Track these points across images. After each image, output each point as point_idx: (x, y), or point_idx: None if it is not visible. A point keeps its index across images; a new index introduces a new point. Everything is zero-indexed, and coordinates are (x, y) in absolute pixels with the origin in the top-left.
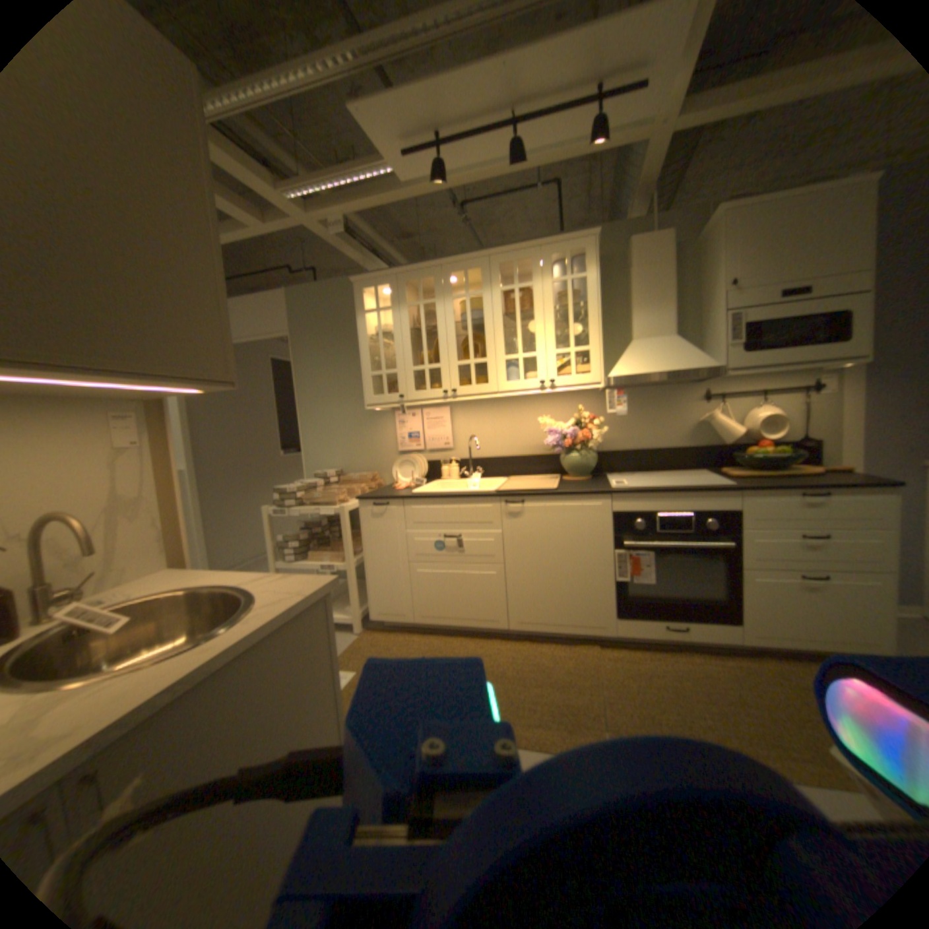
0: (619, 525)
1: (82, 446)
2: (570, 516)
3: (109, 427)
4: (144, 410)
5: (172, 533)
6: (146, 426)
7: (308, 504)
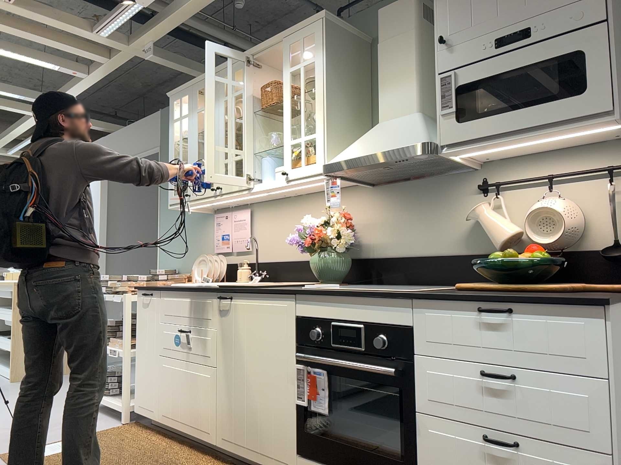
0: (301, 334)
1: None
2: (263, 319)
3: None
4: None
5: None
6: None
7: (114, 292)
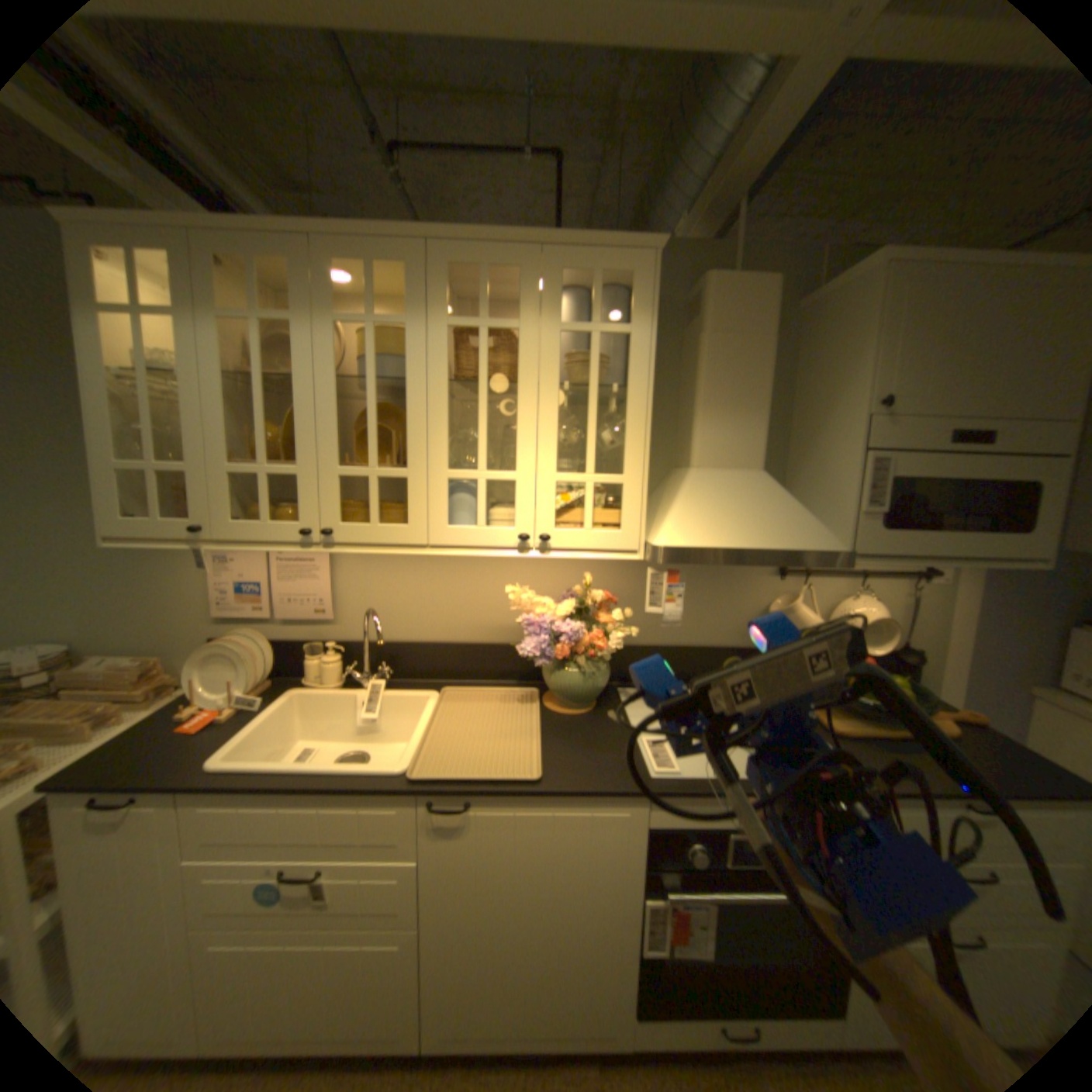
0: (660, 856)
1: None
2: (567, 840)
3: None
4: None
5: None
6: None
7: None
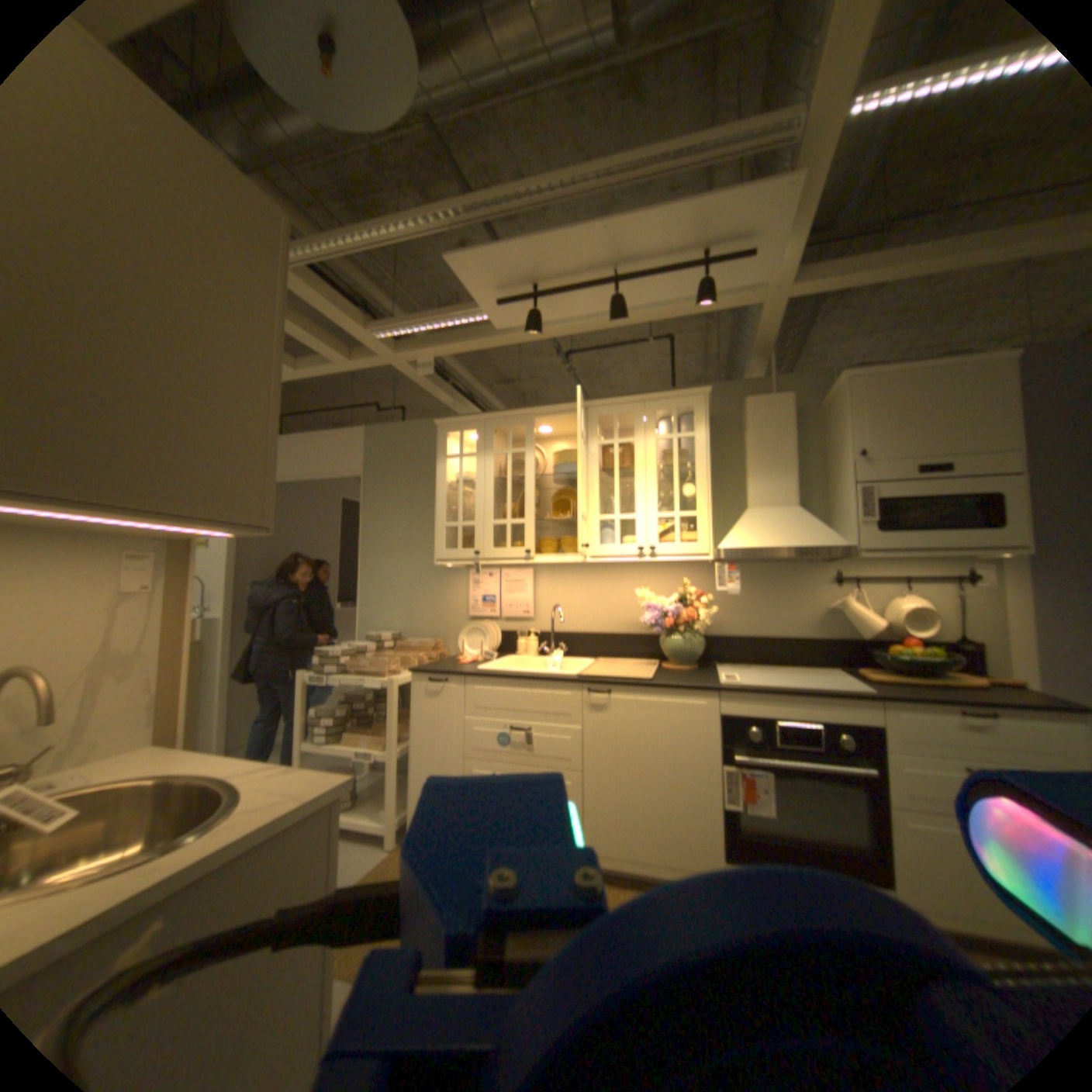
0: (728, 733)
1: (80, 589)
2: (667, 716)
3: (118, 569)
4: (165, 552)
5: (167, 700)
6: (163, 570)
7: (350, 672)
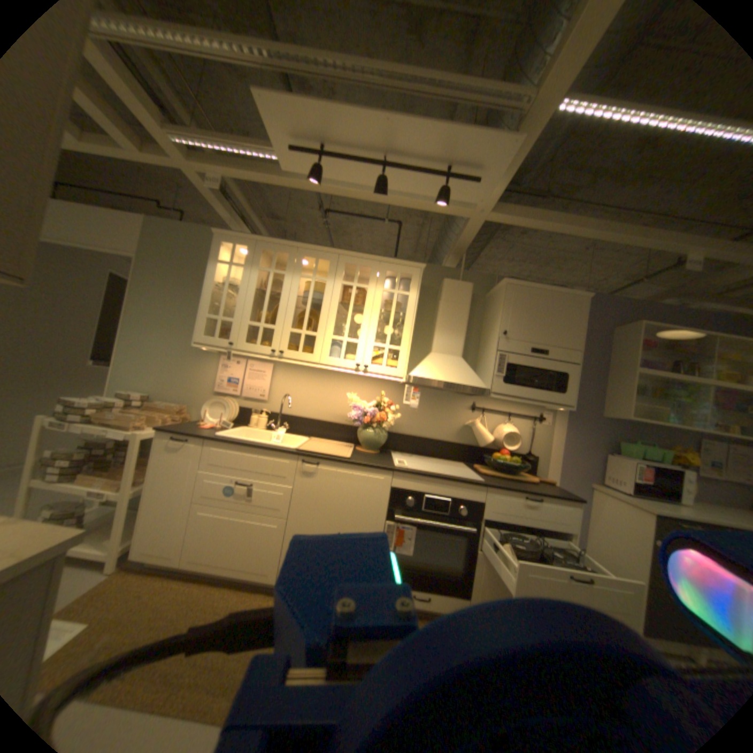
0: (393, 500)
1: None
2: (355, 485)
3: None
4: None
5: None
6: None
7: (93, 425)
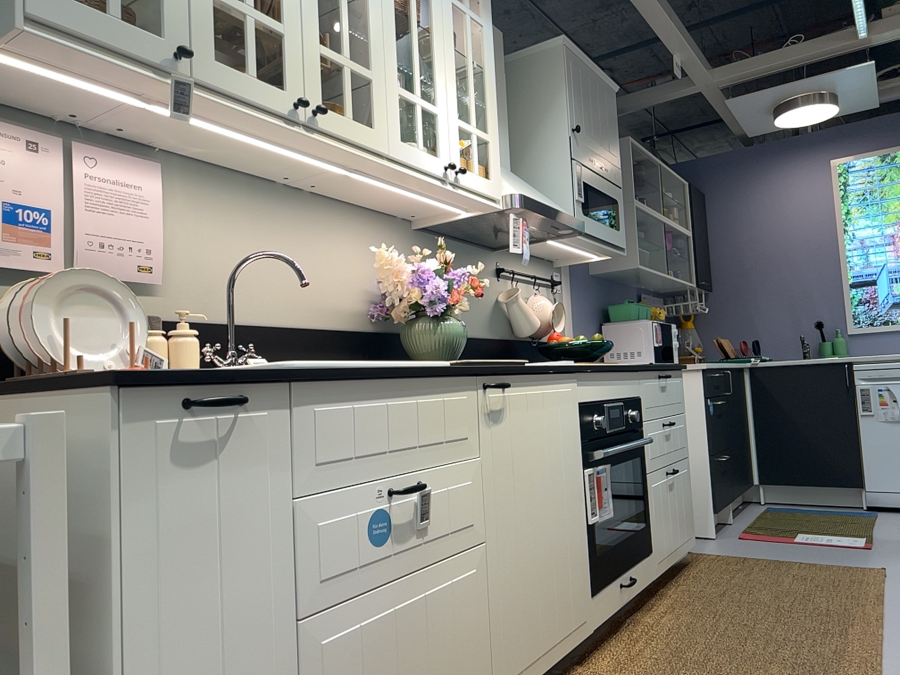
0: (585, 426)
1: None
2: (551, 415)
3: None
4: None
5: None
6: None
7: None
